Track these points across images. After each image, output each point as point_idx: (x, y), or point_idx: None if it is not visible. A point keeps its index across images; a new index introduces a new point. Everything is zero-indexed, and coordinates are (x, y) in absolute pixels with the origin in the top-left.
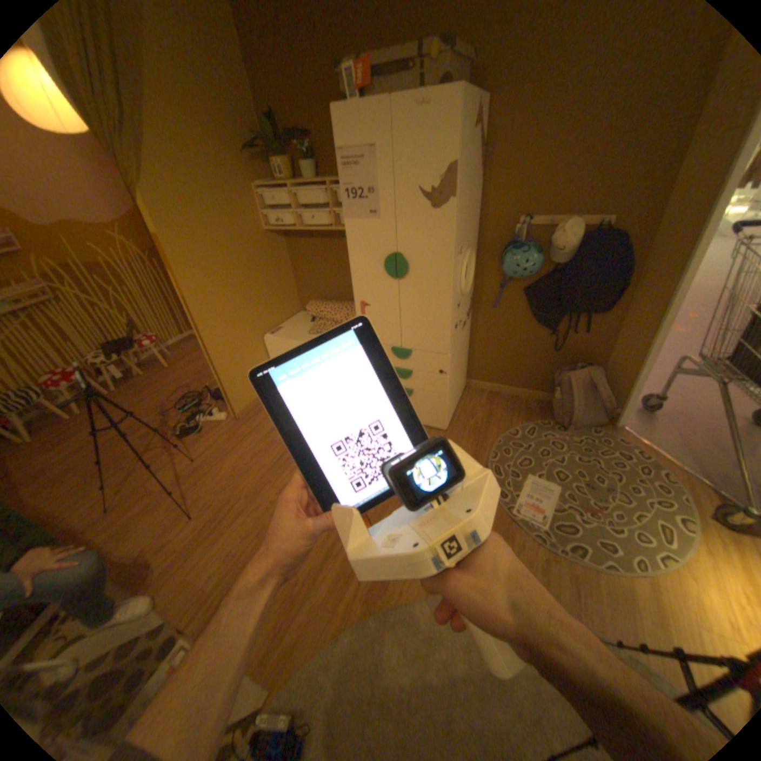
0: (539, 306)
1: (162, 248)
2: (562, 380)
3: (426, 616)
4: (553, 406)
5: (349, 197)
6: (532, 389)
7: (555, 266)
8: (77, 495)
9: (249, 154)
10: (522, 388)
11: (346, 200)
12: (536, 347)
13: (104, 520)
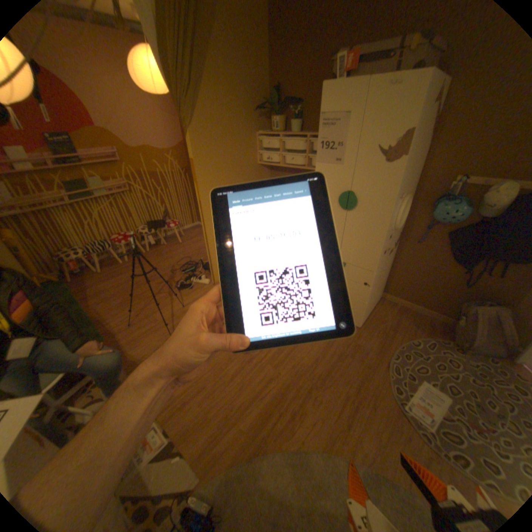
0: (460, 248)
1: (194, 168)
2: (470, 311)
3: (320, 468)
4: (457, 331)
5: (323, 147)
6: (439, 312)
7: (483, 218)
8: (116, 311)
9: (259, 112)
10: (430, 310)
11: (320, 149)
12: (450, 280)
13: (127, 330)
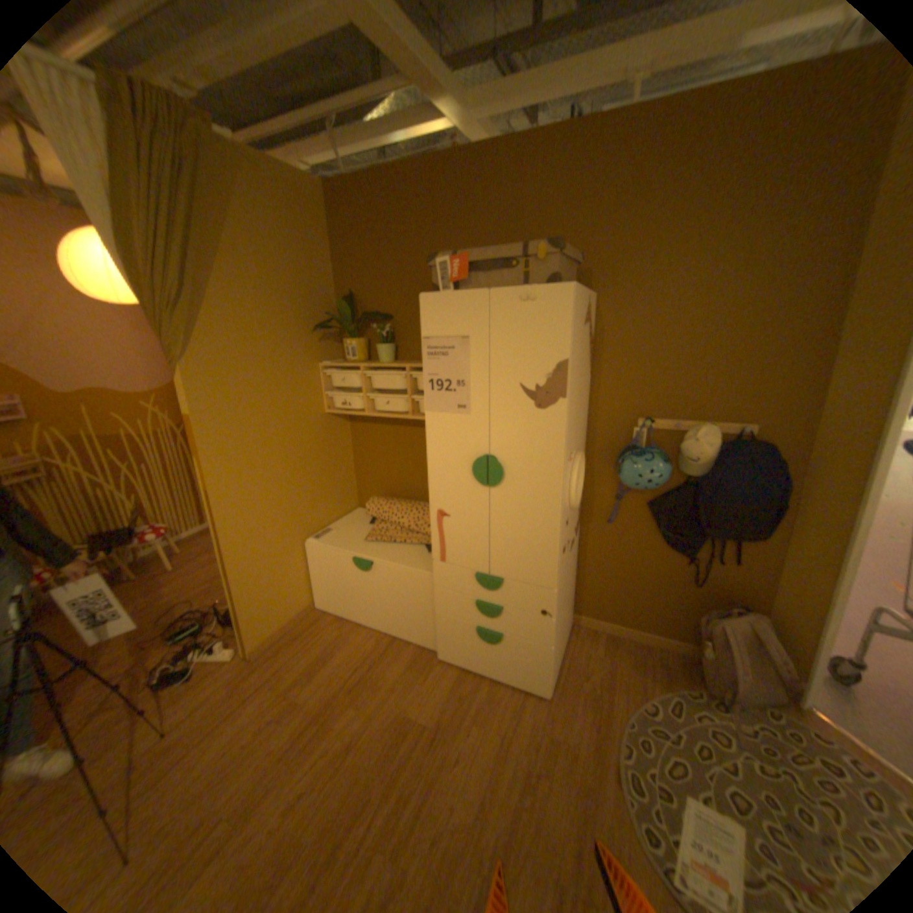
0: (671, 526)
1: (194, 432)
2: (715, 632)
3: None
4: (706, 670)
5: (434, 387)
6: (669, 637)
7: (688, 478)
8: None
9: (322, 334)
10: (654, 634)
11: (429, 390)
12: (670, 578)
13: None
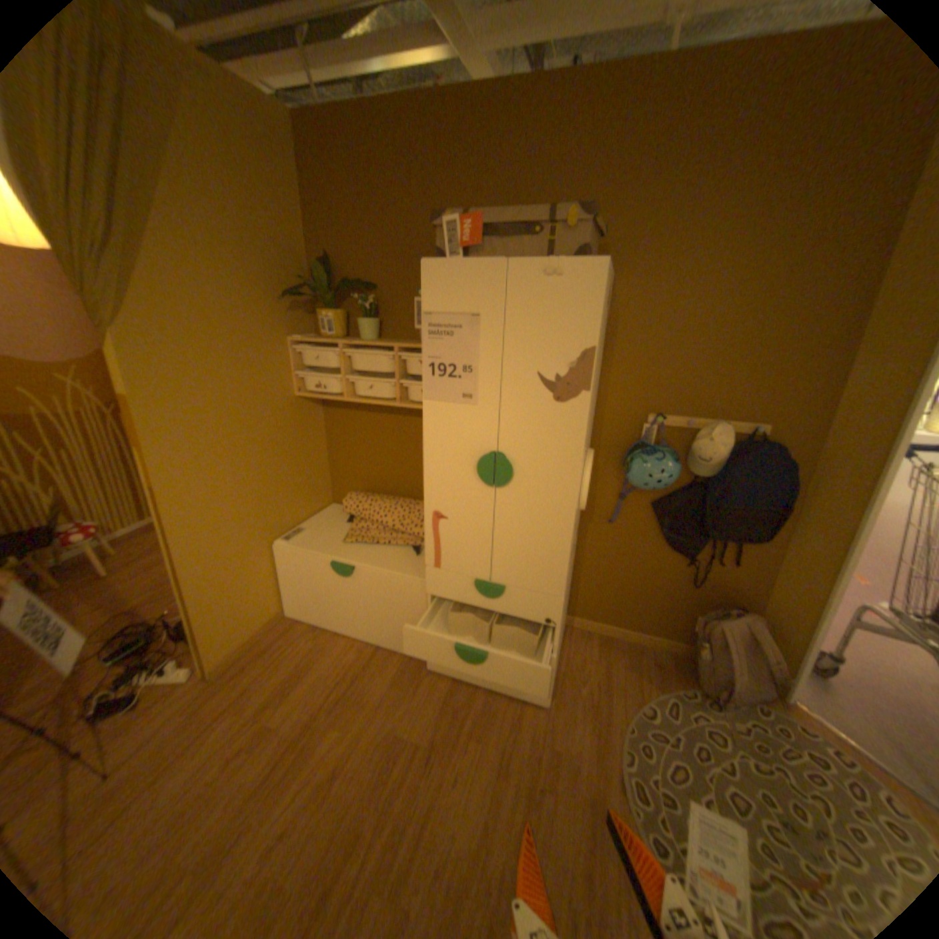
0: (674, 527)
1: (132, 416)
2: (714, 634)
3: None
4: (701, 670)
5: (432, 372)
6: (662, 637)
7: (695, 478)
8: None
9: (291, 302)
10: (648, 635)
11: (428, 375)
12: (668, 579)
13: None
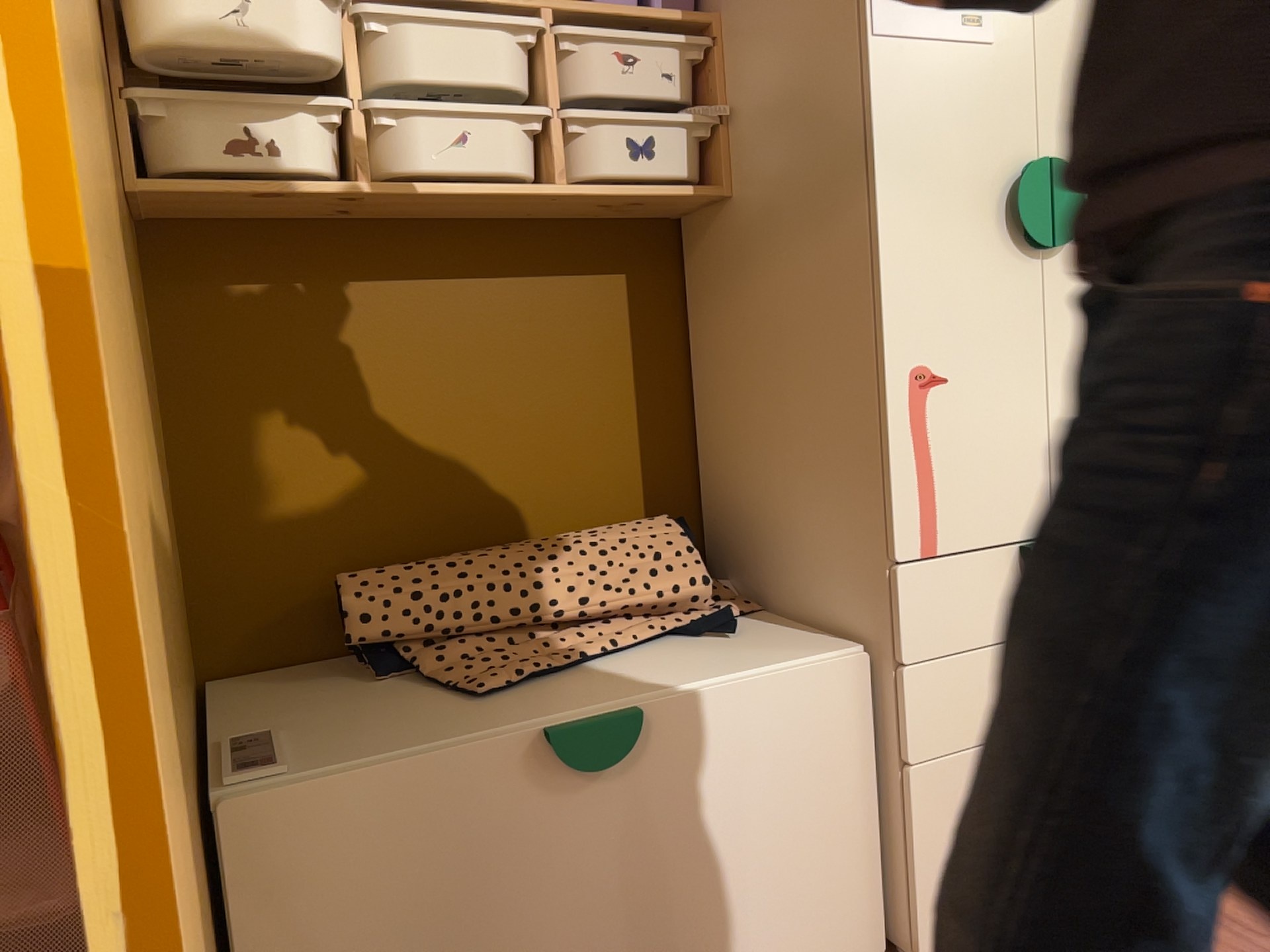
0: None
1: None
2: None
3: None
4: None
5: None
6: None
7: None
8: None
9: None
10: None
11: None
12: None
13: None
